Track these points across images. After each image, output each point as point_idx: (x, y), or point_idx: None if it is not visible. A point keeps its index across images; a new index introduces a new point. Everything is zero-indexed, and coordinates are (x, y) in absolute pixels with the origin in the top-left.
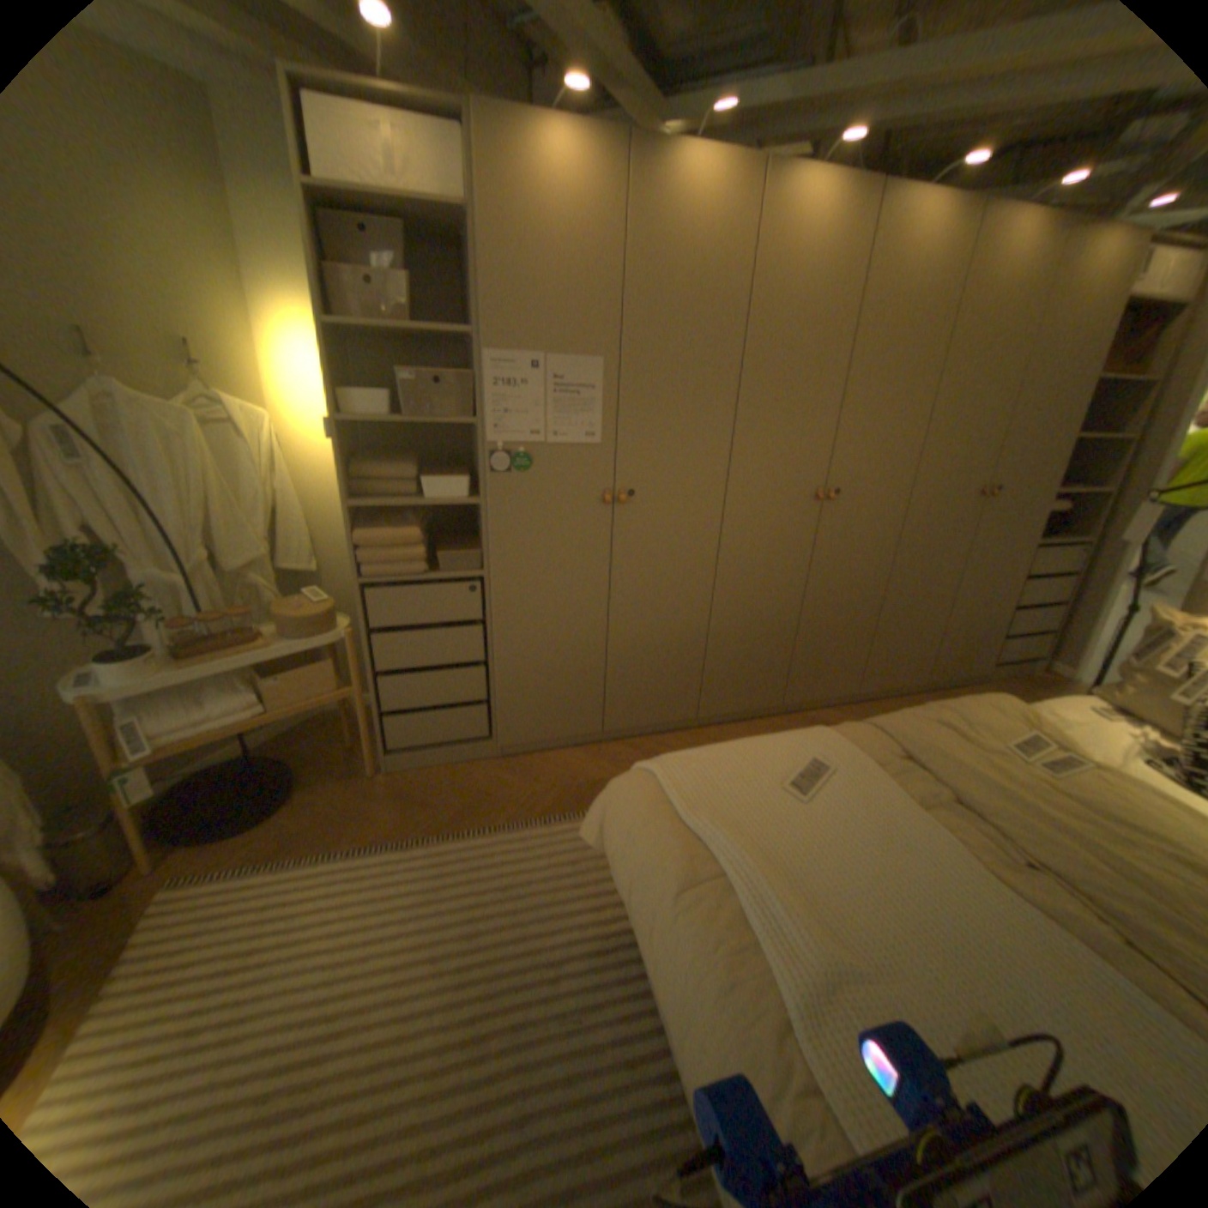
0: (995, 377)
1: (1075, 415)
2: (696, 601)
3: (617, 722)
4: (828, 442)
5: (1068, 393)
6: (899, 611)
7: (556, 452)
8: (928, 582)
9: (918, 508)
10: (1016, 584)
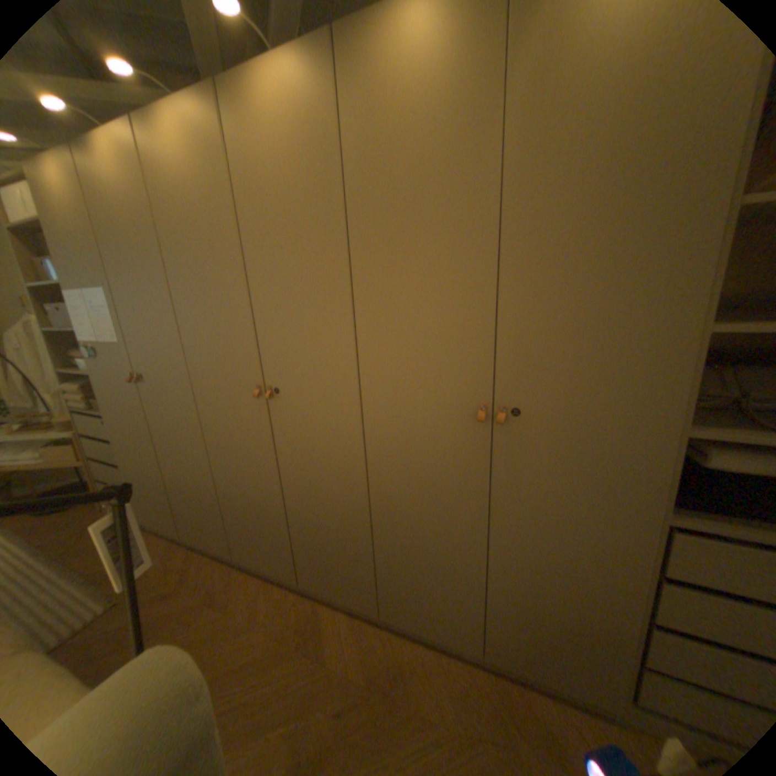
0: (438, 247)
1: (678, 287)
2: (199, 464)
3: (183, 537)
4: (249, 341)
5: (634, 247)
6: (396, 542)
7: (101, 347)
8: (429, 521)
9: (377, 421)
10: (625, 582)
